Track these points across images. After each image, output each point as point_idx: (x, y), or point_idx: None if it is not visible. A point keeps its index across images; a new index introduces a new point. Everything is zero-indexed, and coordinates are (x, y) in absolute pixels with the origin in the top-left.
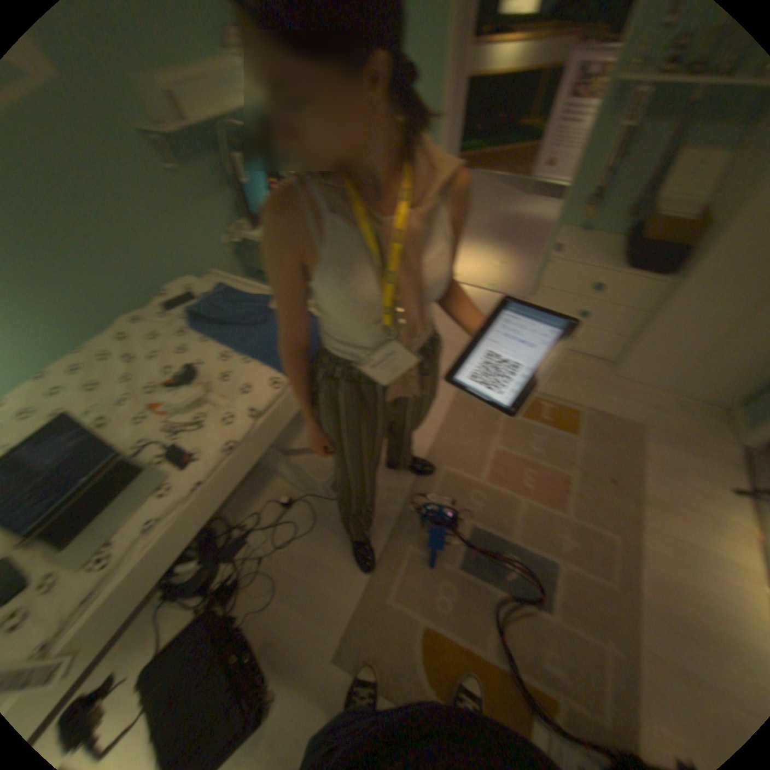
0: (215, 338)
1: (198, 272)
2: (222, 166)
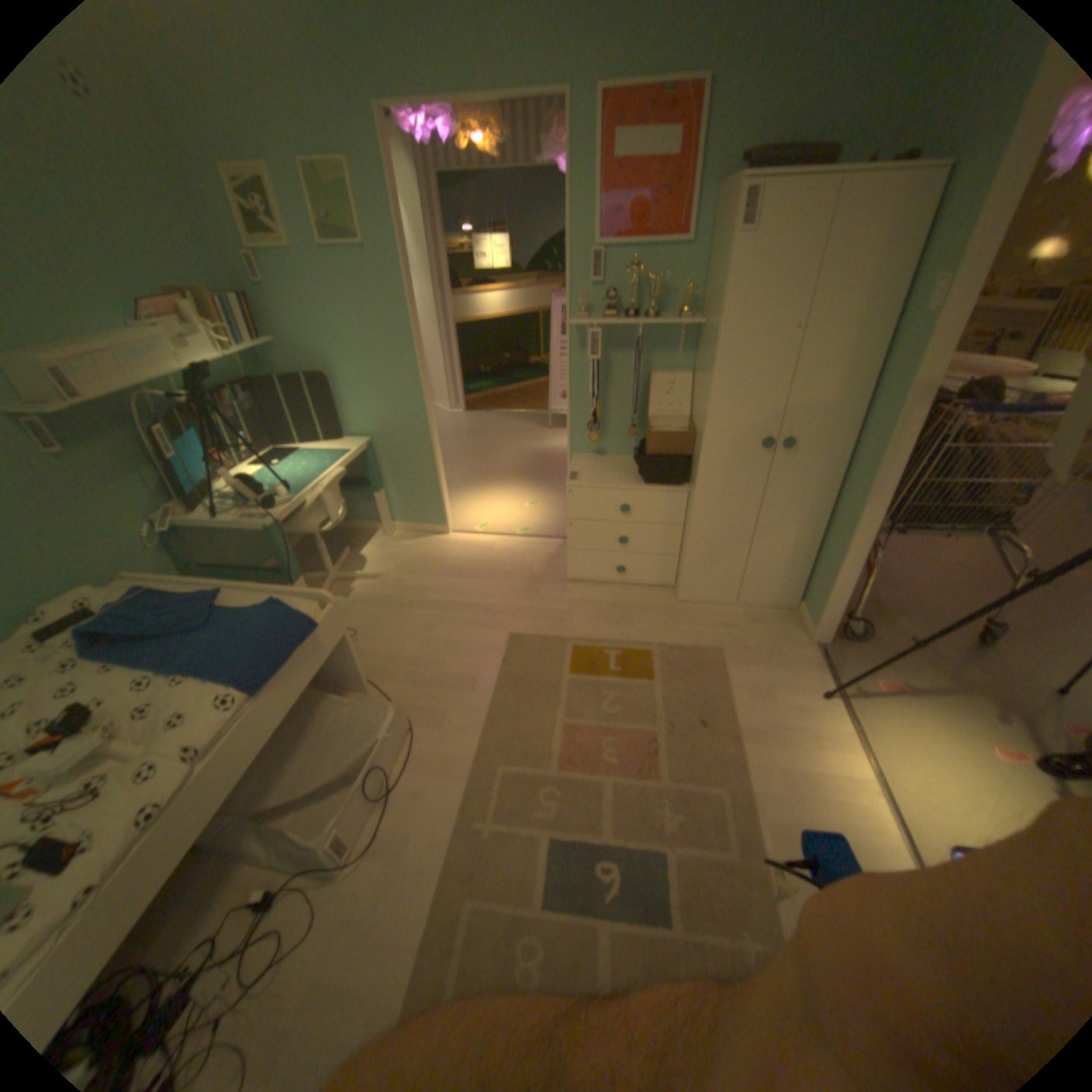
0: (122, 665)
1: (97, 582)
2: (134, 443)
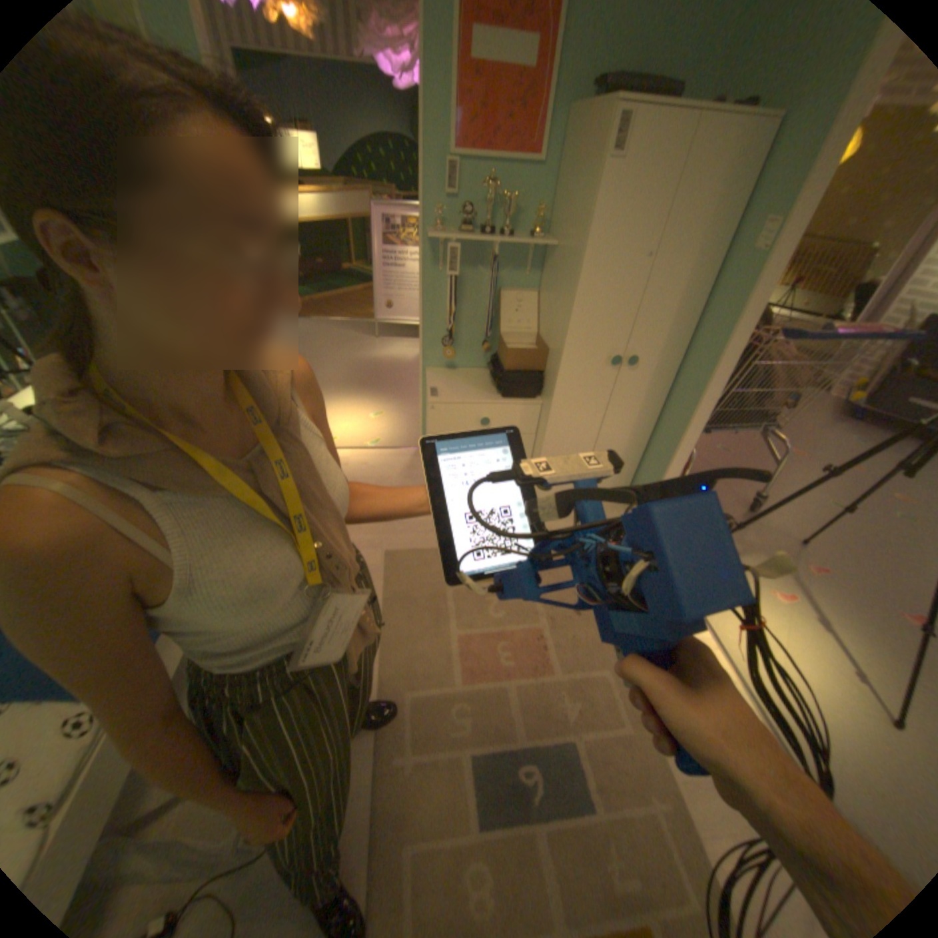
0: None
1: None
2: None
